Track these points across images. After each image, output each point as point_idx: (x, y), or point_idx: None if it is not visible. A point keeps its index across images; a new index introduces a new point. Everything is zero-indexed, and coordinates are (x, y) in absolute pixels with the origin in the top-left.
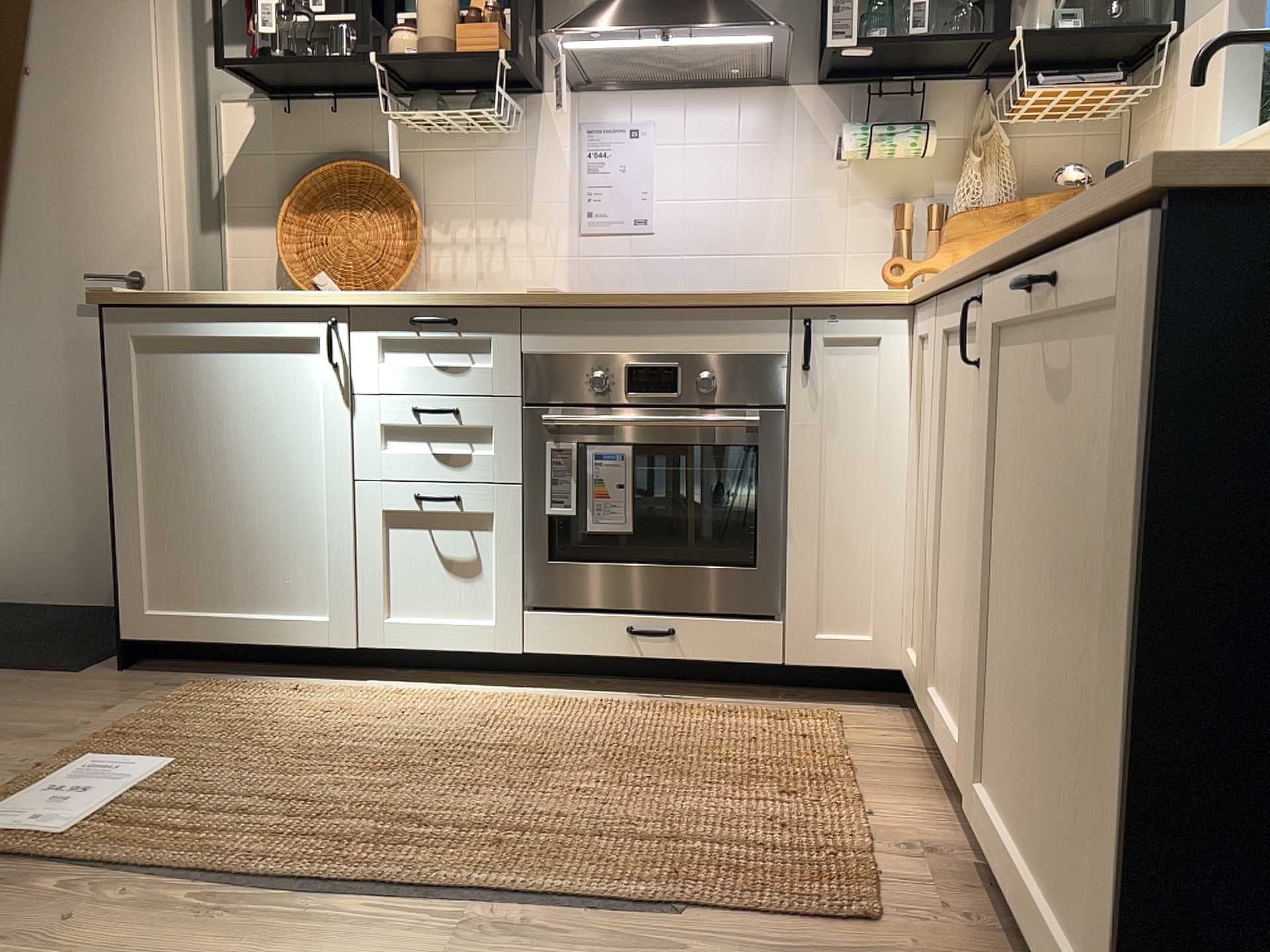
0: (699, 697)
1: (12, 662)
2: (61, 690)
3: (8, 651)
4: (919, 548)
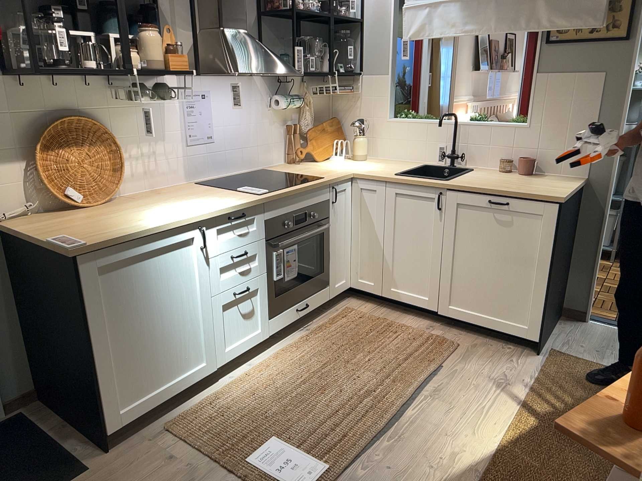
0: (309, 322)
1: None
2: (116, 475)
3: None
4: (363, 250)
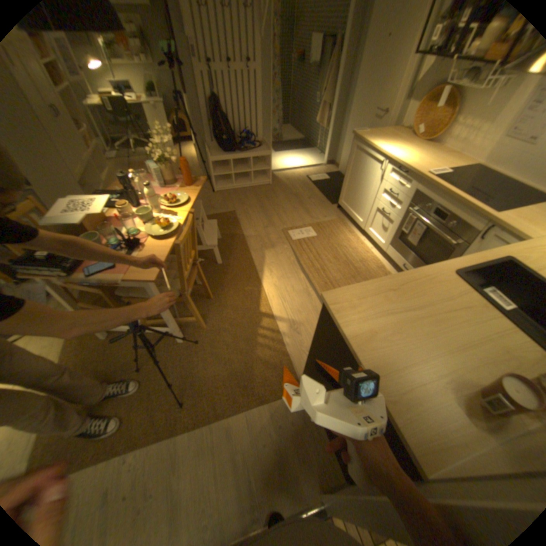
0: None
1: (328, 196)
2: (325, 208)
3: (330, 193)
4: None
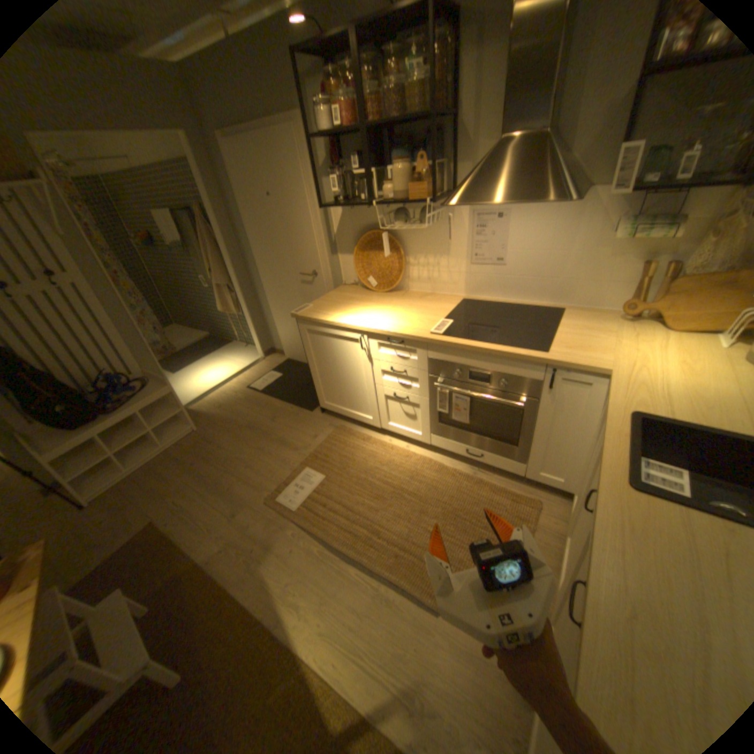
0: (491, 472)
1: (298, 402)
2: (306, 422)
3: (298, 395)
4: (586, 471)
